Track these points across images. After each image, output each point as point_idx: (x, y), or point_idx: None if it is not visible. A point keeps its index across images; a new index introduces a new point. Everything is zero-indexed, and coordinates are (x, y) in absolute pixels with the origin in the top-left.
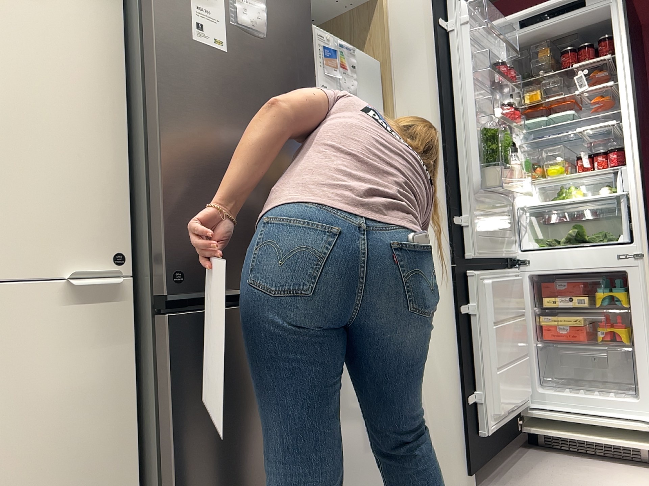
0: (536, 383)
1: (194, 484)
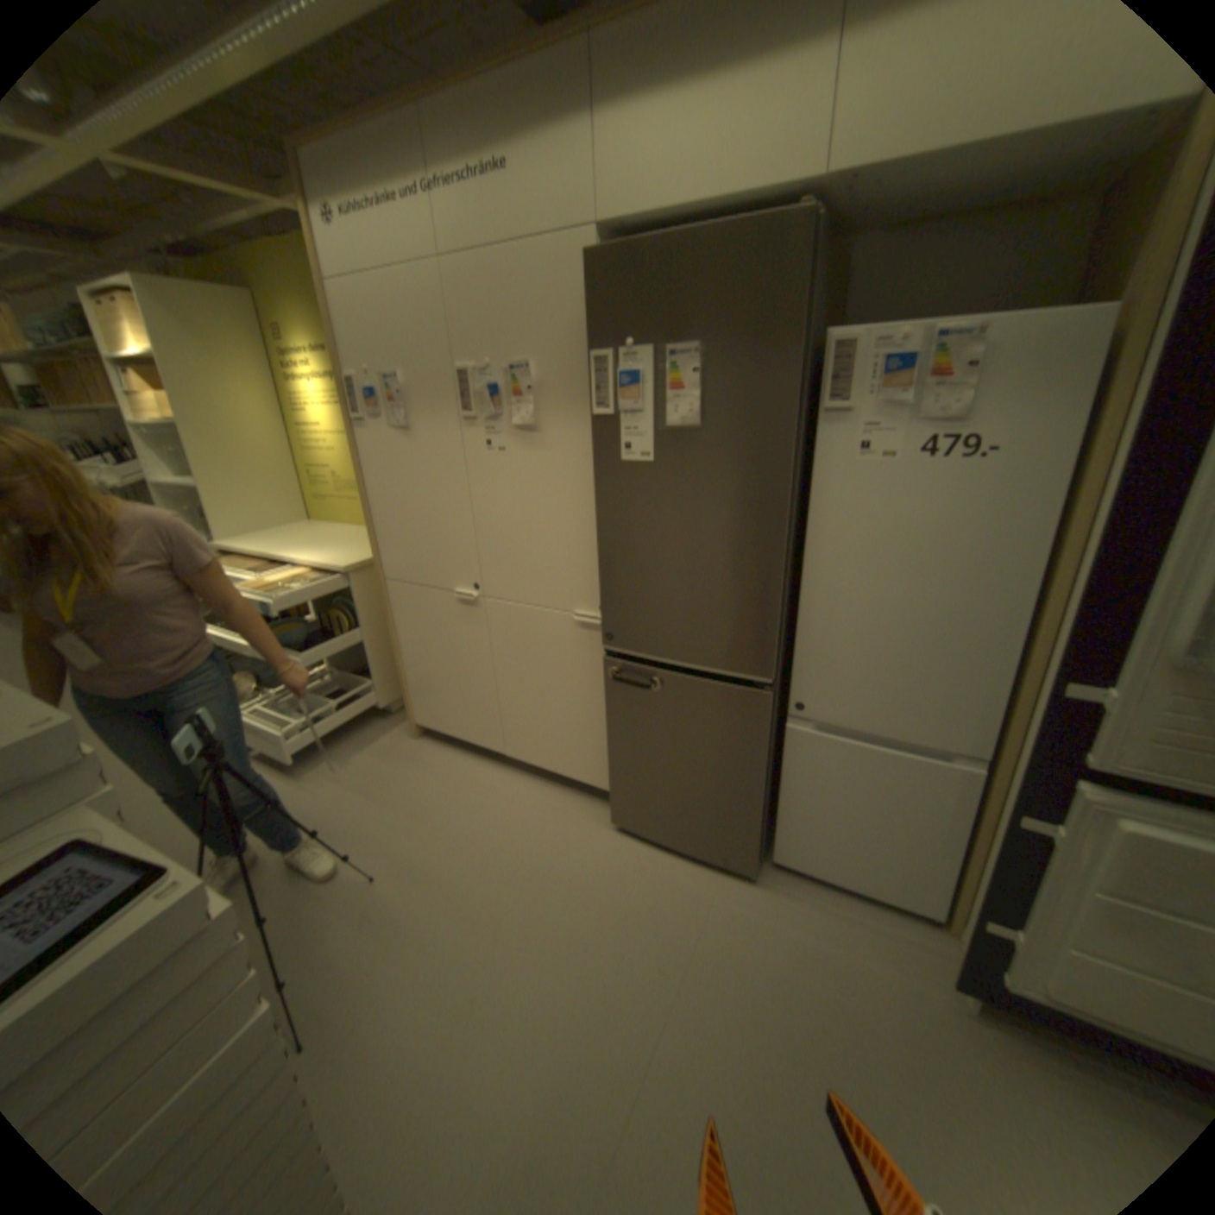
0: None
1: (621, 750)
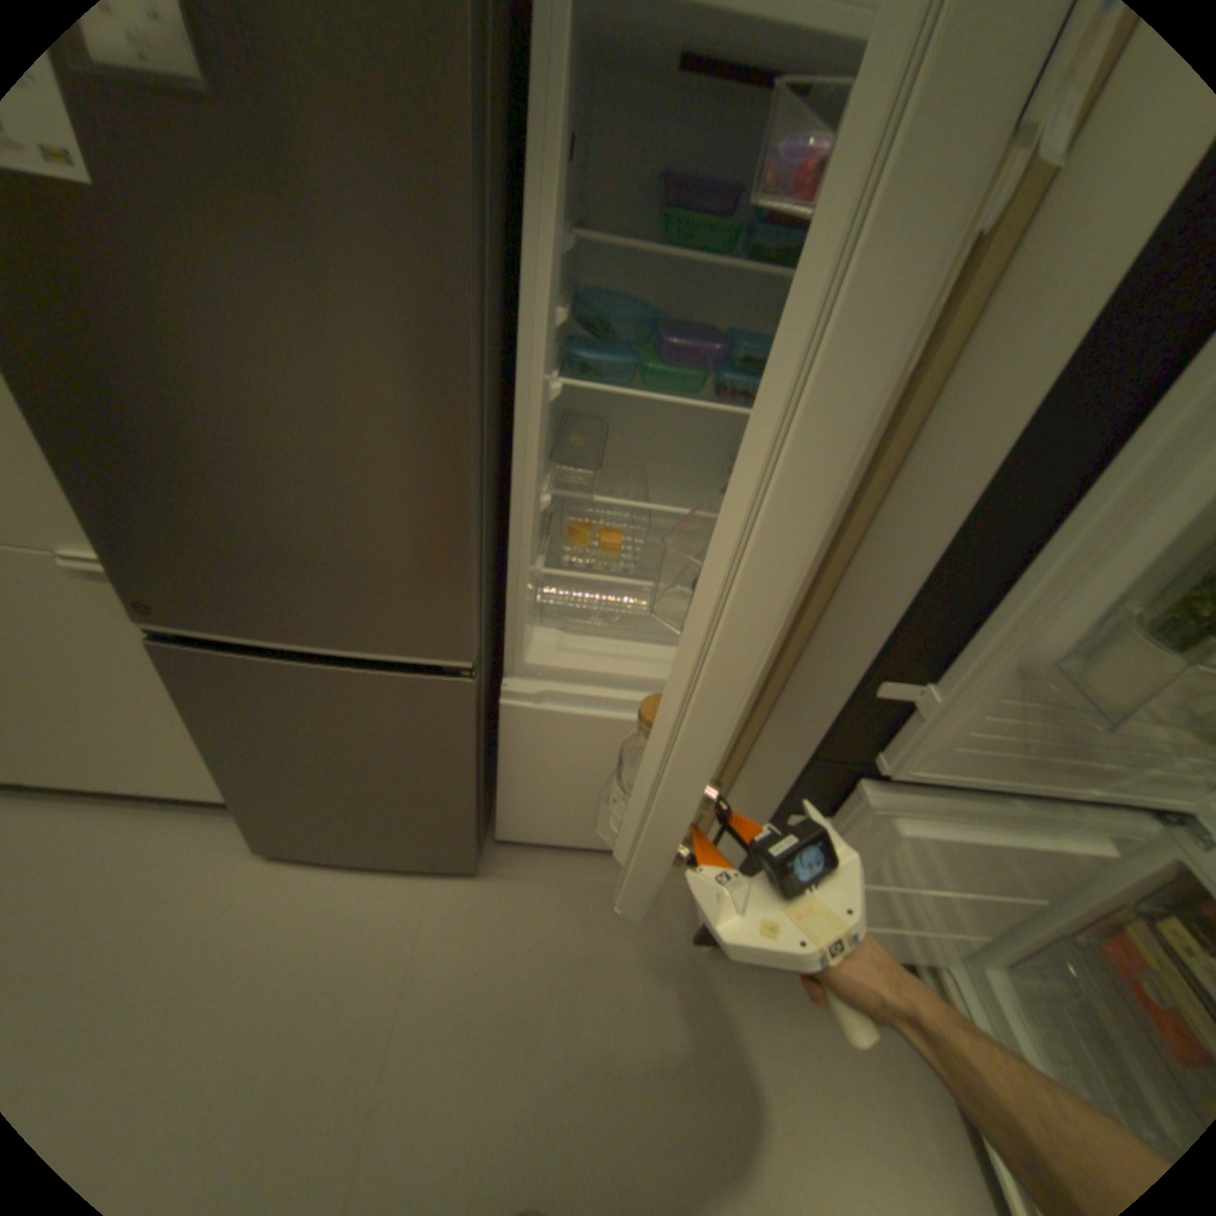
0: (994, 958)
1: (234, 770)
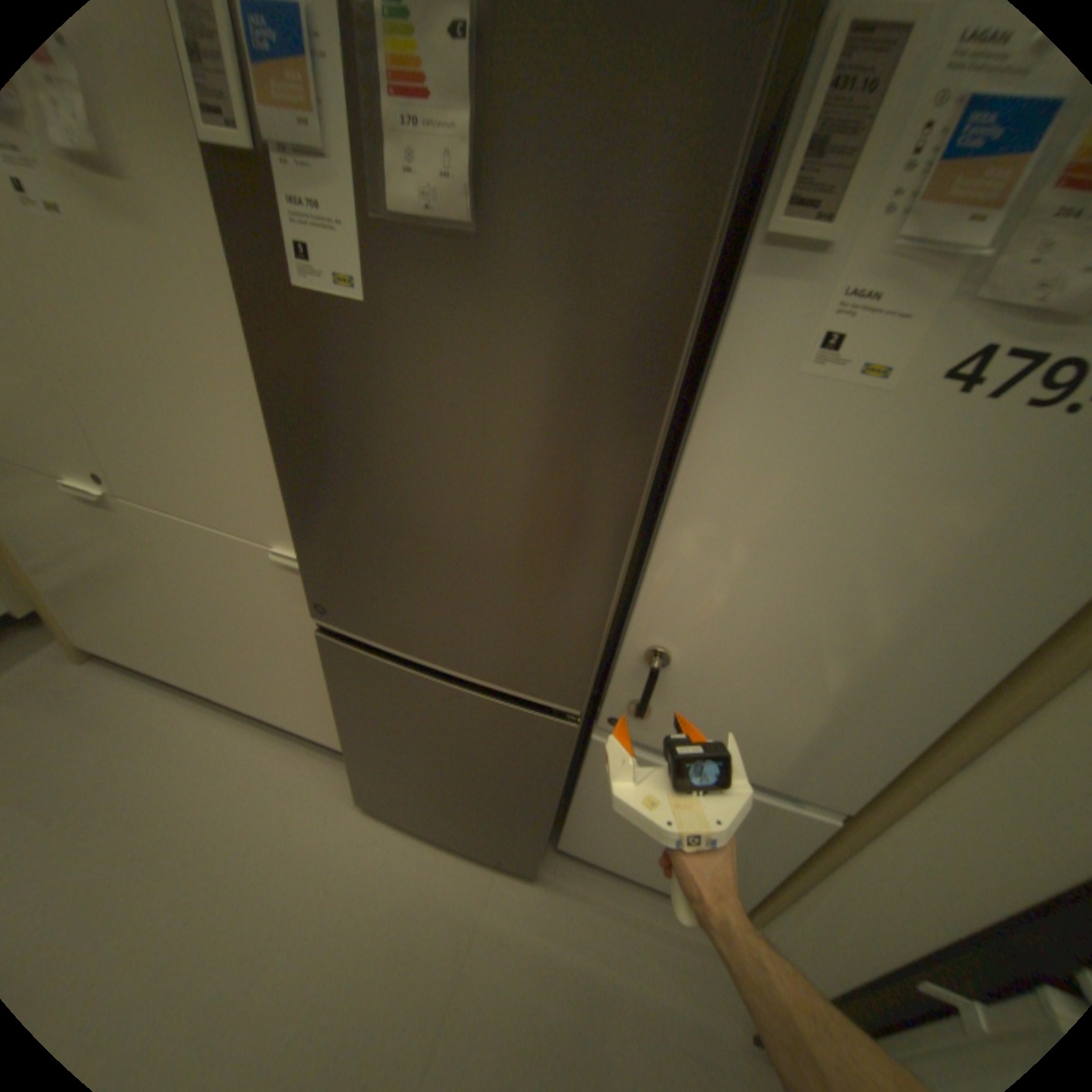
0: None
1: (358, 741)
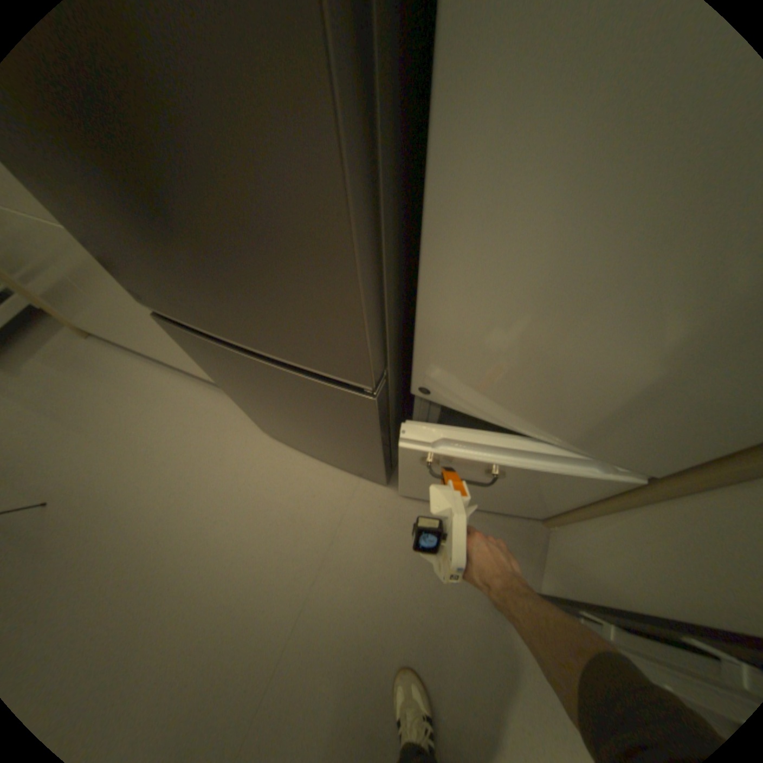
0: None
1: (236, 396)
